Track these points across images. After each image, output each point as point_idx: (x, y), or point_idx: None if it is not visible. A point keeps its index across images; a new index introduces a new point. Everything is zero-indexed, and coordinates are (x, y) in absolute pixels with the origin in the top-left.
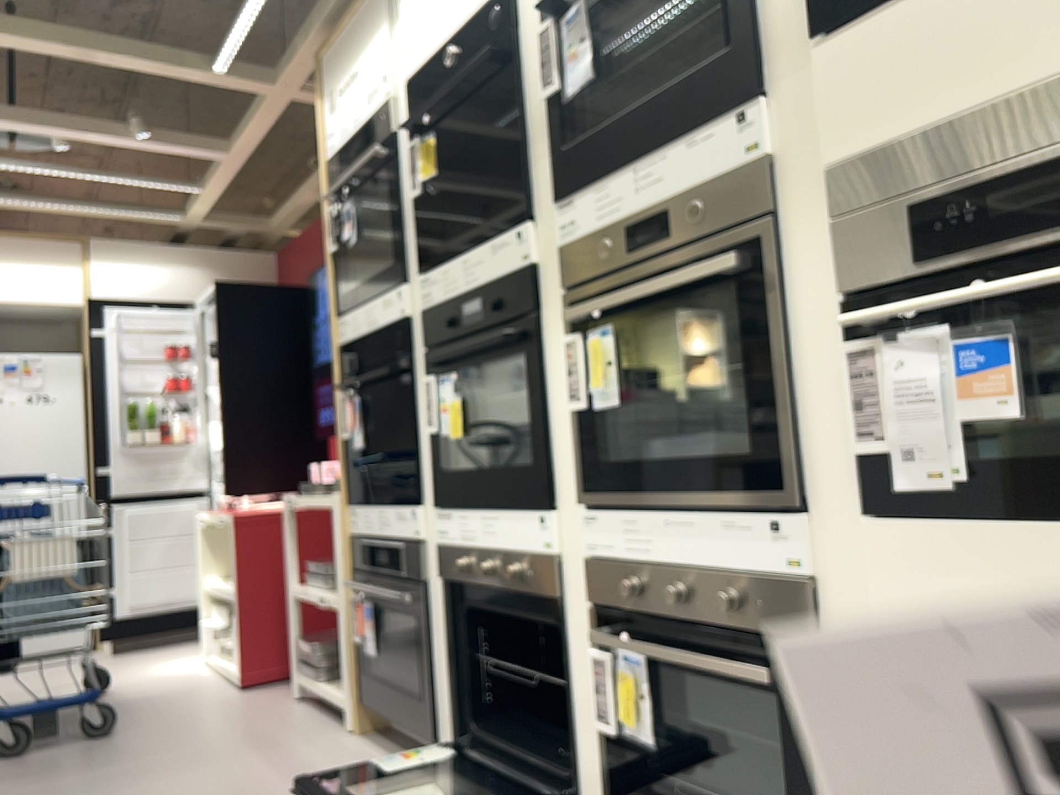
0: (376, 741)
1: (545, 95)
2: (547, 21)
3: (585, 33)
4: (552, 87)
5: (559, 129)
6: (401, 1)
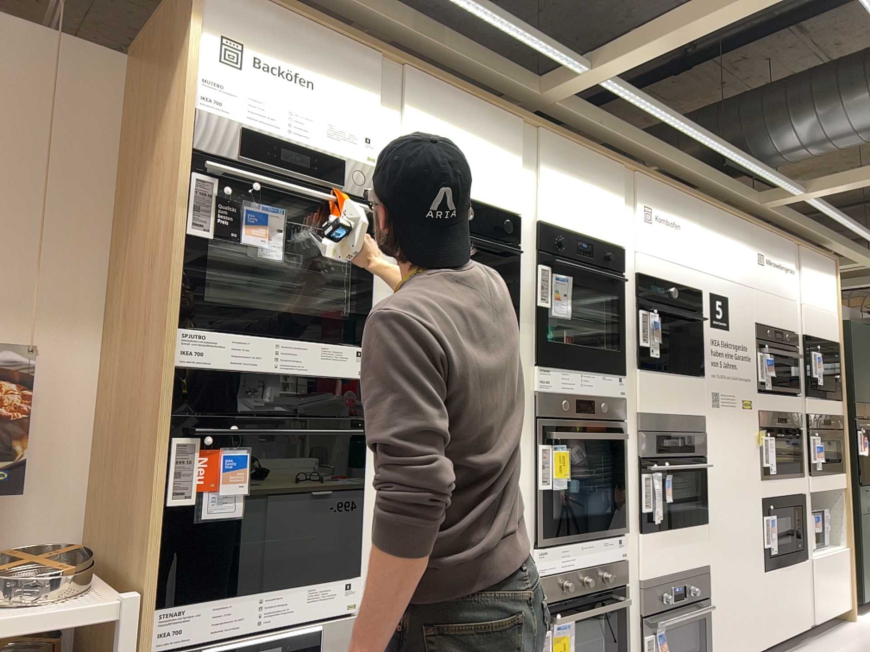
0: None
1: (533, 303)
2: (543, 269)
3: (564, 296)
4: (542, 304)
5: (540, 327)
6: (407, 114)
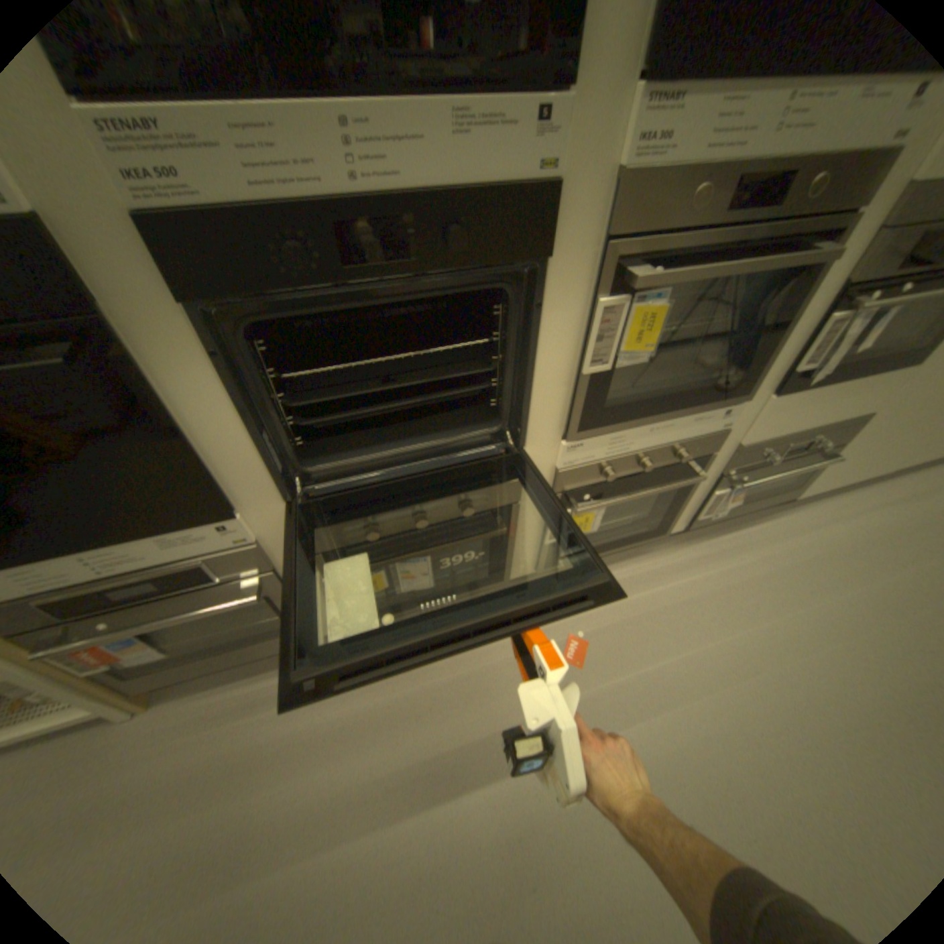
0: (175, 692)
1: None
2: None
3: None
4: None
5: None
6: None
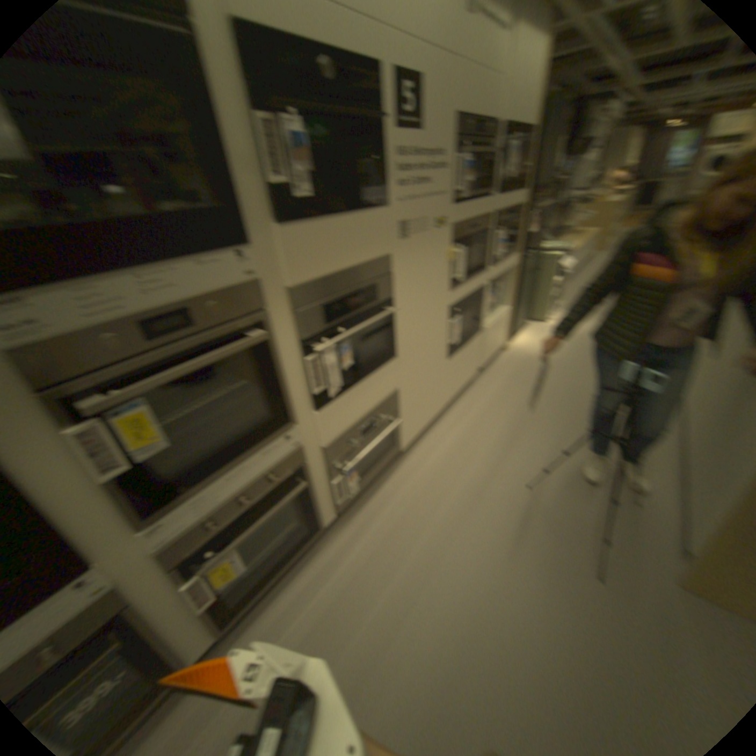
0: None
1: None
2: None
3: None
4: None
5: None
6: None
